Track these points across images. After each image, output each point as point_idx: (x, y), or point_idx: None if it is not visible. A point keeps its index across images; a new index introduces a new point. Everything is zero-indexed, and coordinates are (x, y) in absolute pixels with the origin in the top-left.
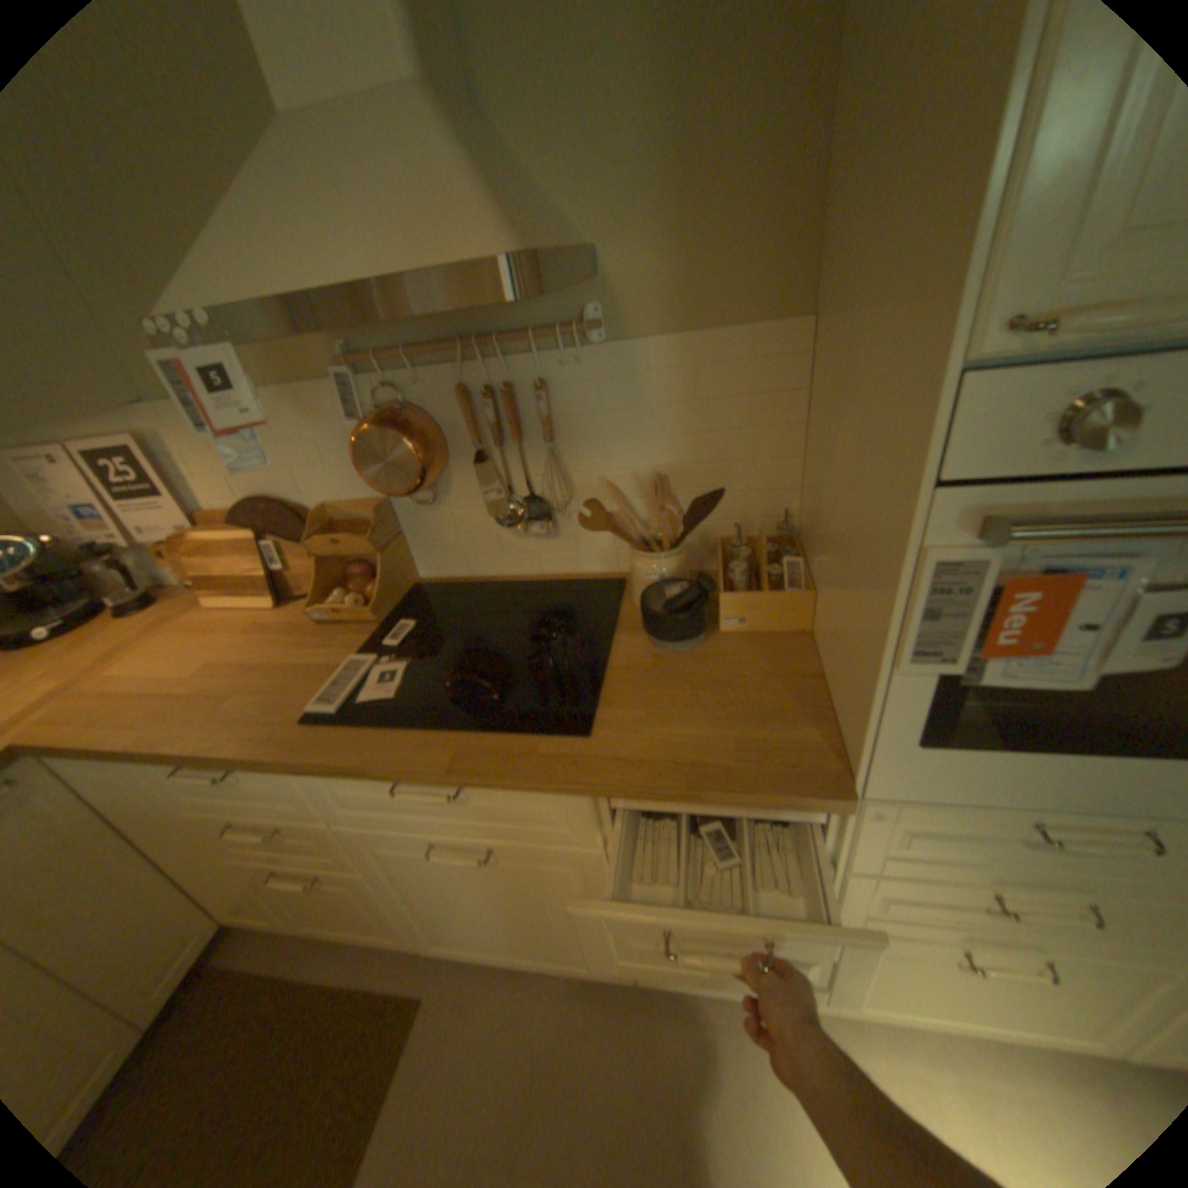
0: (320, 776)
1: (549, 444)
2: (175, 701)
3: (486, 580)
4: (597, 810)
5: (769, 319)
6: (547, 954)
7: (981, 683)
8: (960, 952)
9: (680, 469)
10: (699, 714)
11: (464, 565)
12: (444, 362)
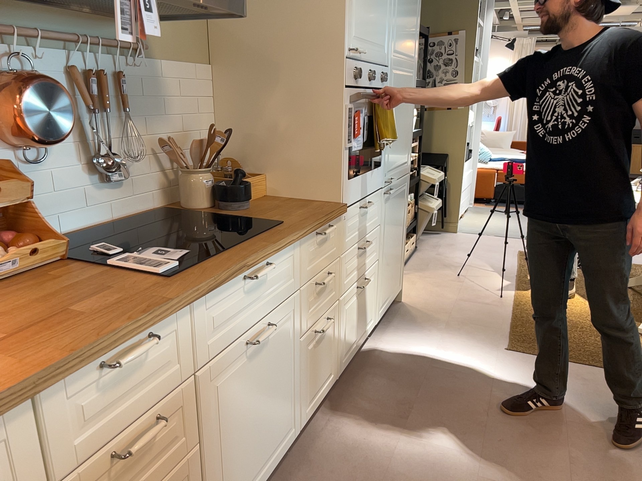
0: (217, 287)
1: (127, 114)
2: (1, 343)
3: (72, 235)
4: (299, 254)
5: (200, 64)
6: (273, 437)
7: (352, 151)
8: (356, 287)
9: (179, 135)
10: (289, 210)
11: (54, 223)
12: (58, 49)
